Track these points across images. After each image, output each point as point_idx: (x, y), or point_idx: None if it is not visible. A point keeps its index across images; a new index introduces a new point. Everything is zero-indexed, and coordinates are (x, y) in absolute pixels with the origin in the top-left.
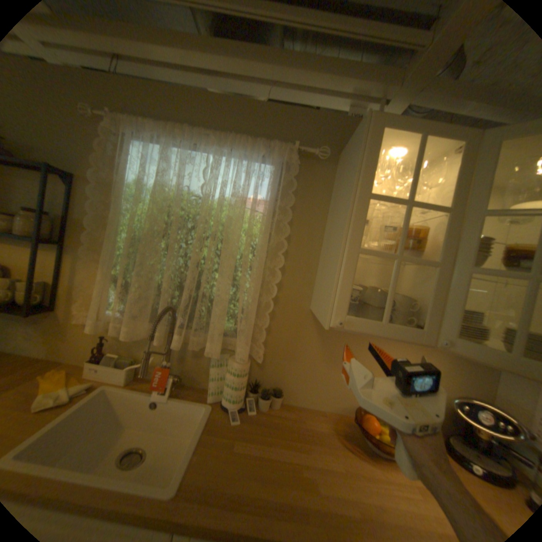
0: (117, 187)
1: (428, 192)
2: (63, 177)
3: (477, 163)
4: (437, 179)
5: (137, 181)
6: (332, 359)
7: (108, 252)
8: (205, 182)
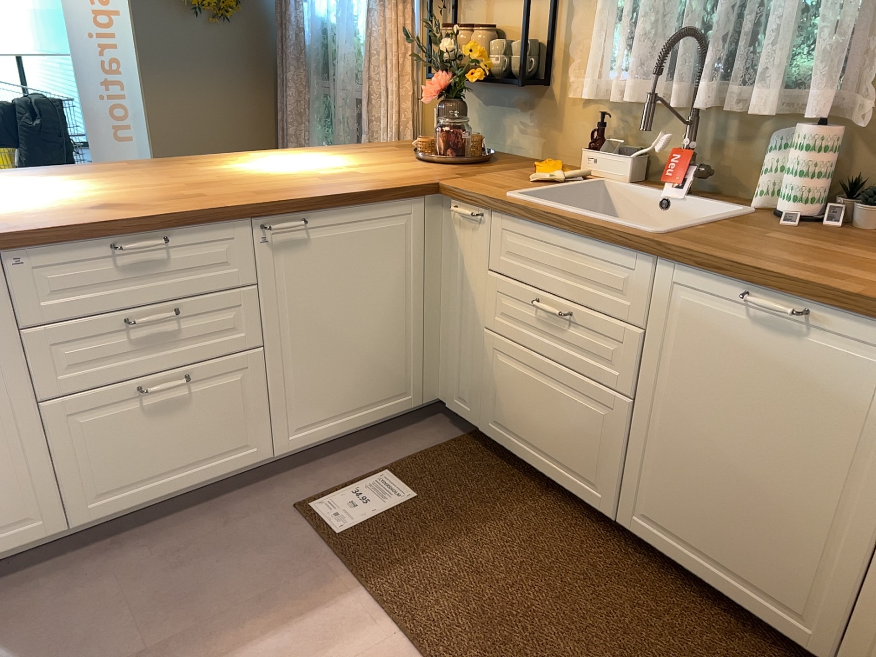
0: None
1: None
2: None
3: None
4: None
5: None
6: None
7: None
8: None
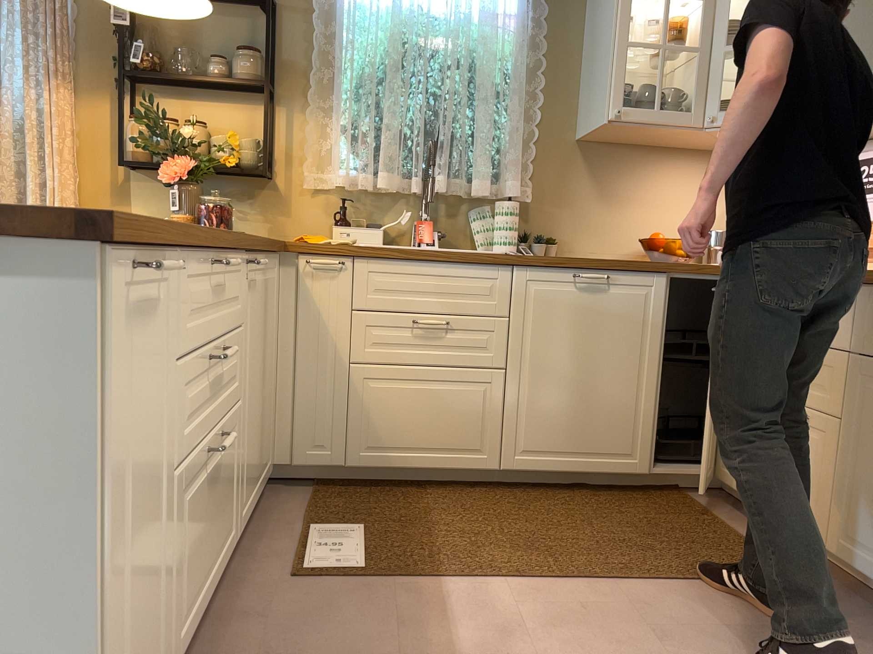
0: (339, 16)
1: None
2: (268, 11)
3: None
4: None
5: (361, 6)
6: (607, 197)
7: (336, 97)
8: (442, 1)
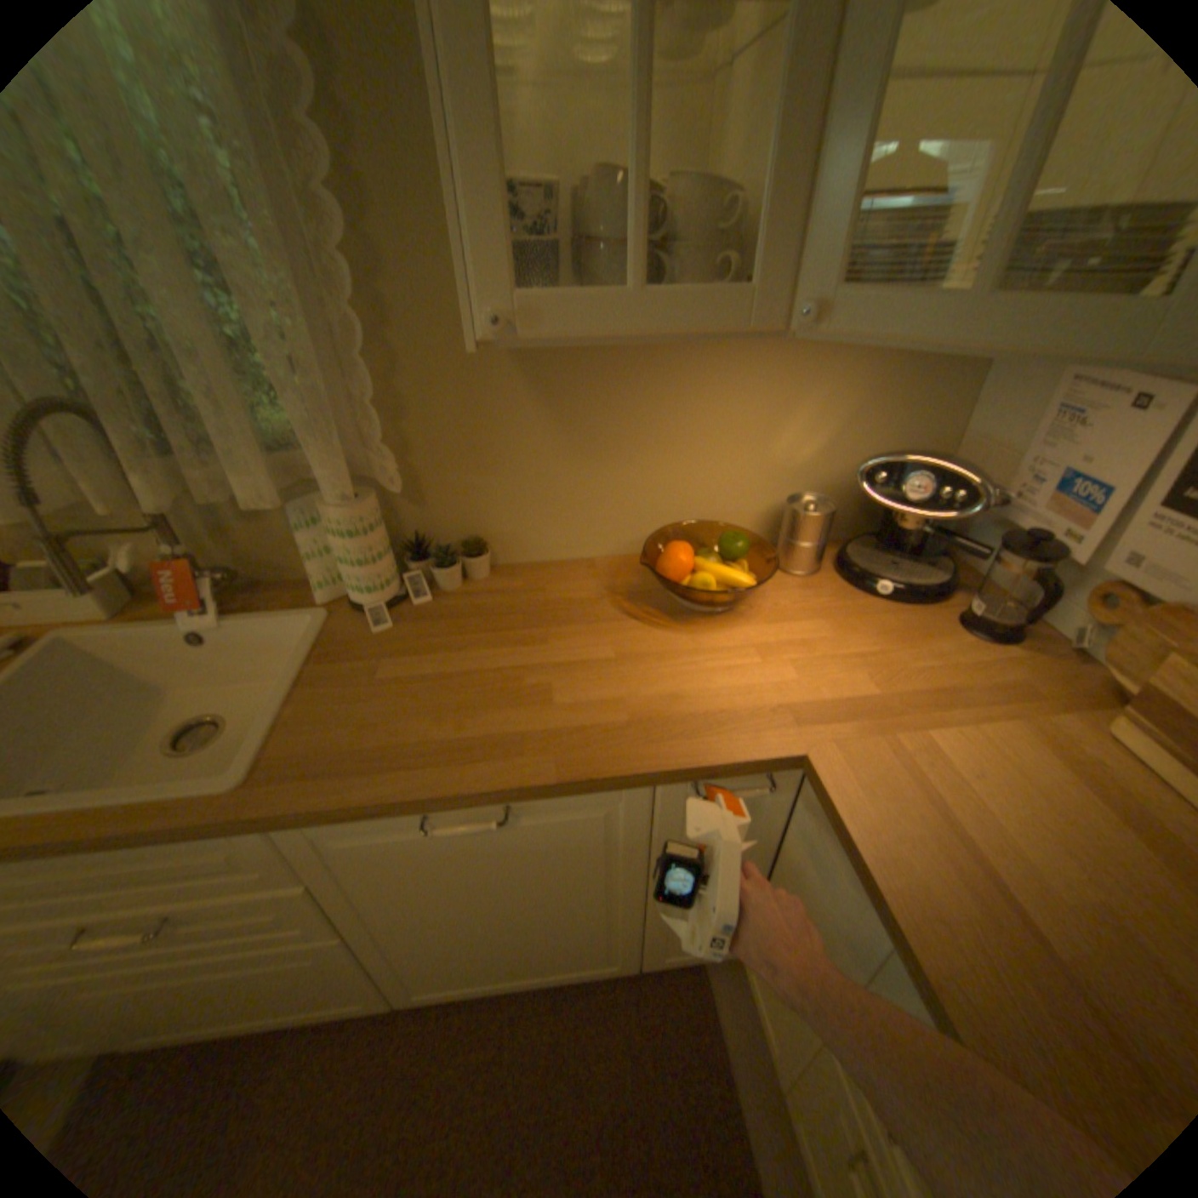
0: None
1: None
2: None
3: None
4: None
5: None
6: (580, 442)
7: None
8: None
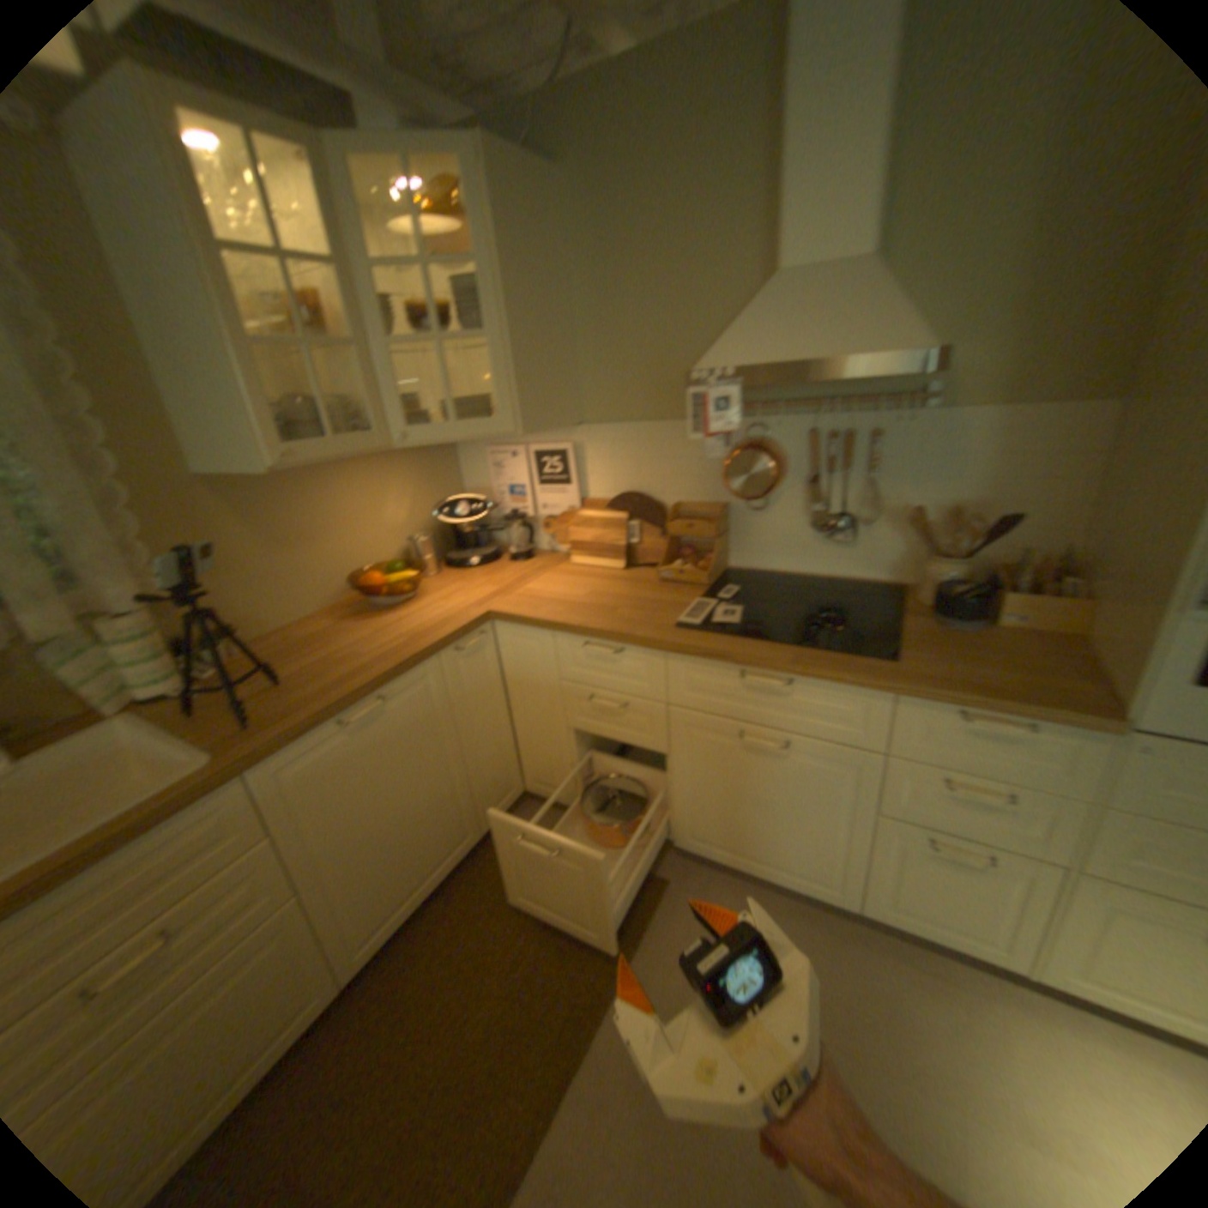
0: None
1: (281, 223)
2: None
3: (331, 187)
4: (286, 202)
5: None
6: (278, 541)
7: None
8: None
